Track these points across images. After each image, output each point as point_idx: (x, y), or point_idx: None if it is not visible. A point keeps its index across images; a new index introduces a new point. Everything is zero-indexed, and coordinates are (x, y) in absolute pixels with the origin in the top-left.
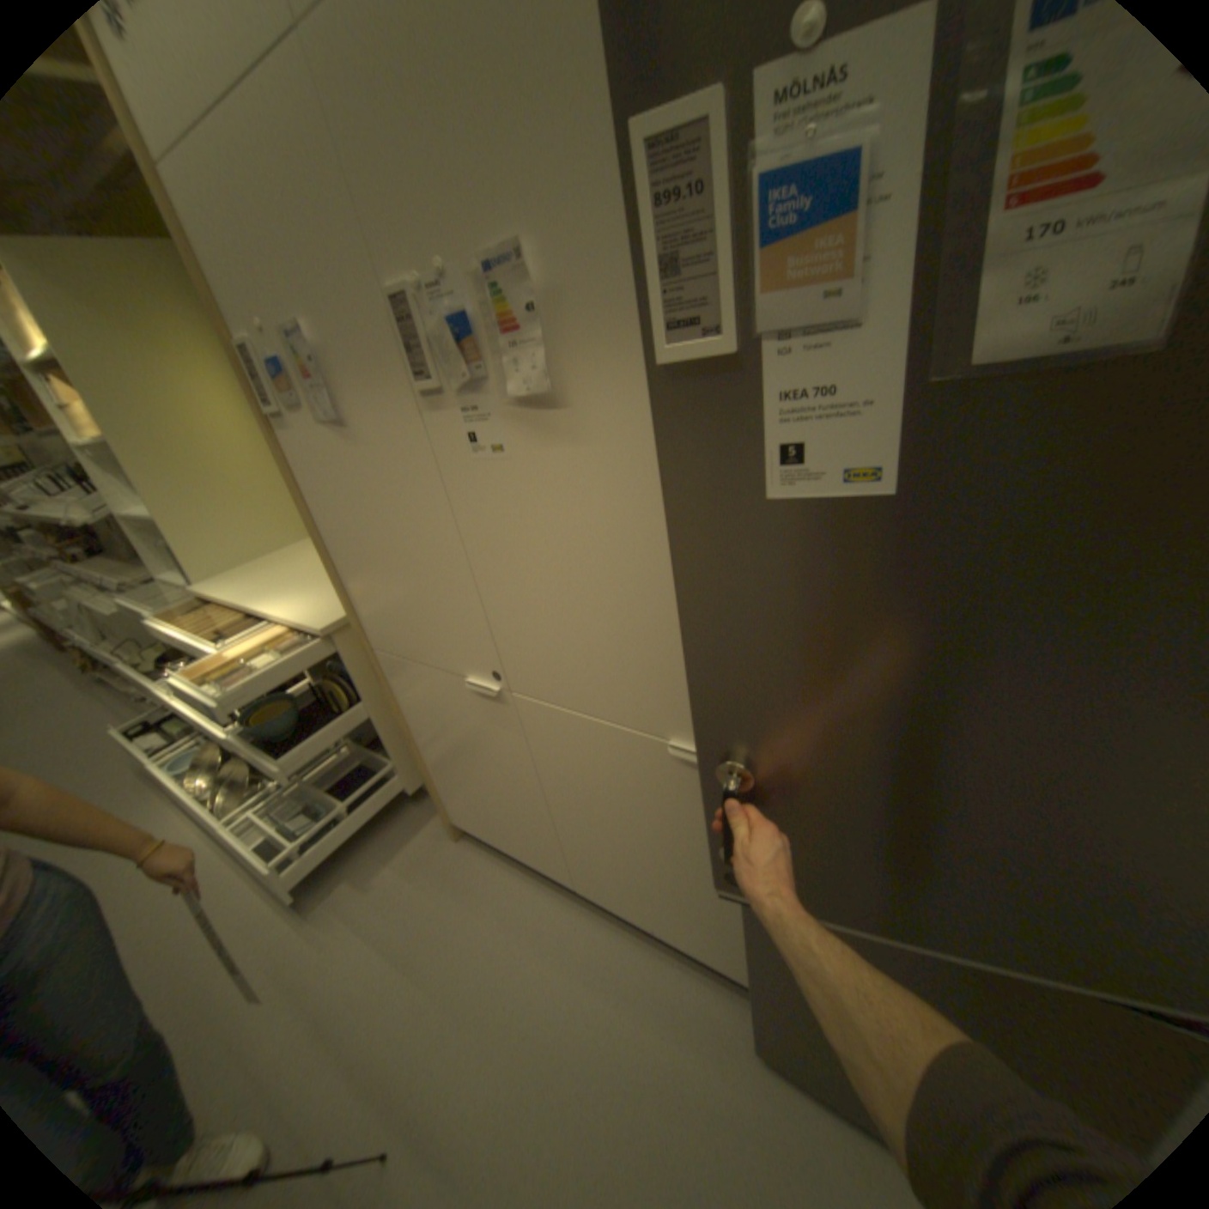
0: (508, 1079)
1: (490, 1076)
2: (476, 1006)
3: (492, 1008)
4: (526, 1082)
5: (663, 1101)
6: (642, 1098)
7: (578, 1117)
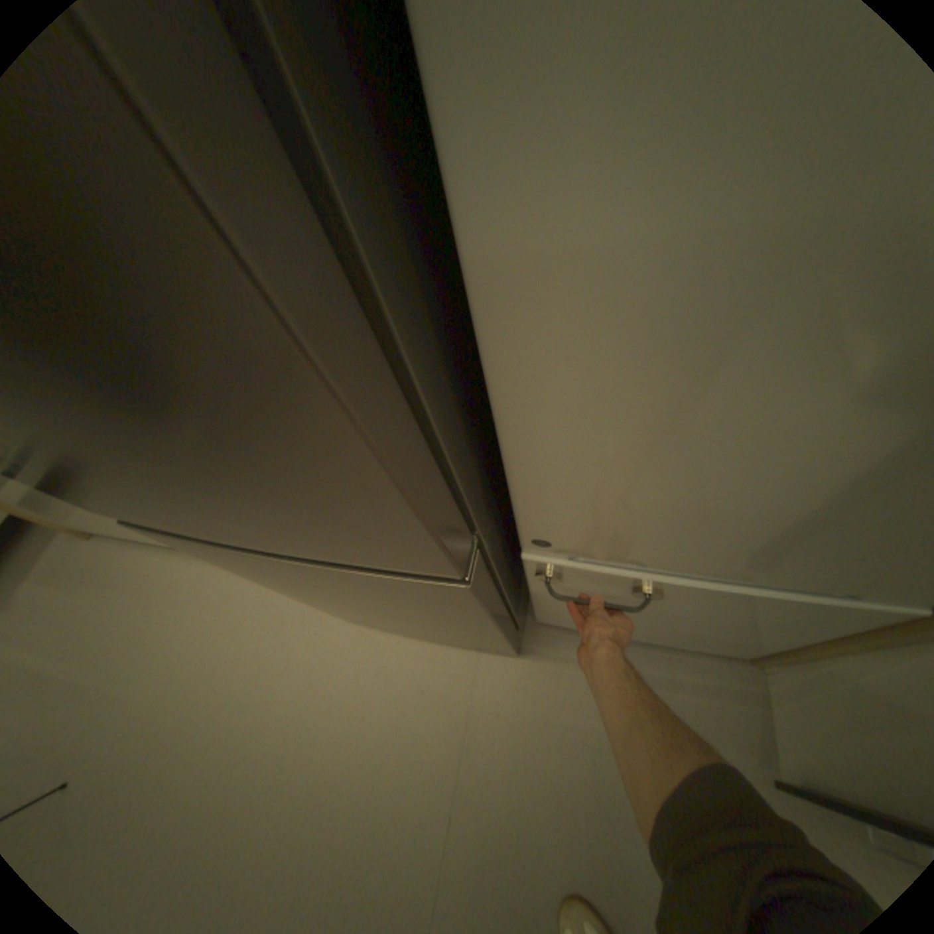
0: (155, 699)
1: (141, 703)
2: (124, 660)
3: (137, 657)
4: (170, 695)
5: (273, 668)
6: (258, 672)
7: (212, 702)
